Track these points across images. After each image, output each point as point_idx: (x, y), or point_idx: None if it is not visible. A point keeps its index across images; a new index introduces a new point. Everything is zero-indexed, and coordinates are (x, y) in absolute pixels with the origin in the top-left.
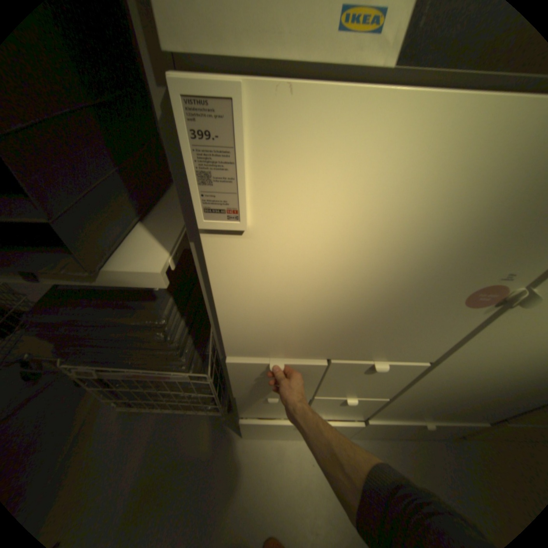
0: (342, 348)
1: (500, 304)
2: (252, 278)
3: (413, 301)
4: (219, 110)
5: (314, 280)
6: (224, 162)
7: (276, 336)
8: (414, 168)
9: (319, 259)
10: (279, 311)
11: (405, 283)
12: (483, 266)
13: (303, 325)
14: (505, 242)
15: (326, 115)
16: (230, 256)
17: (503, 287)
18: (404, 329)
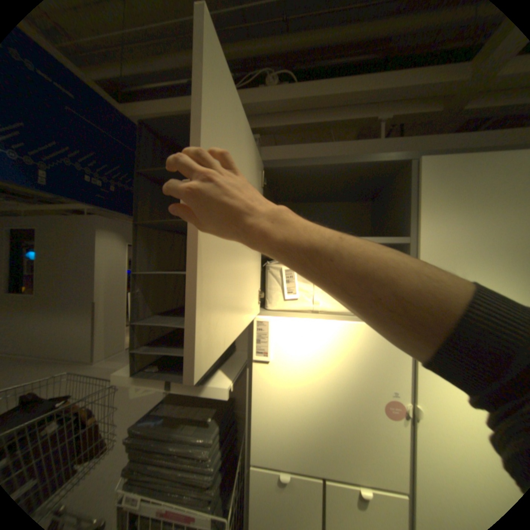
0: (329, 464)
1: (409, 420)
2: (271, 389)
3: (356, 413)
4: (265, 325)
5: (300, 392)
6: (265, 338)
7: (284, 443)
8: (324, 341)
9: (300, 379)
10: (284, 417)
11: (345, 398)
12: (377, 388)
13: (299, 432)
14: (378, 374)
15: (293, 326)
16: (262, 375)
17: (399, 404)
18: (363, 442)
